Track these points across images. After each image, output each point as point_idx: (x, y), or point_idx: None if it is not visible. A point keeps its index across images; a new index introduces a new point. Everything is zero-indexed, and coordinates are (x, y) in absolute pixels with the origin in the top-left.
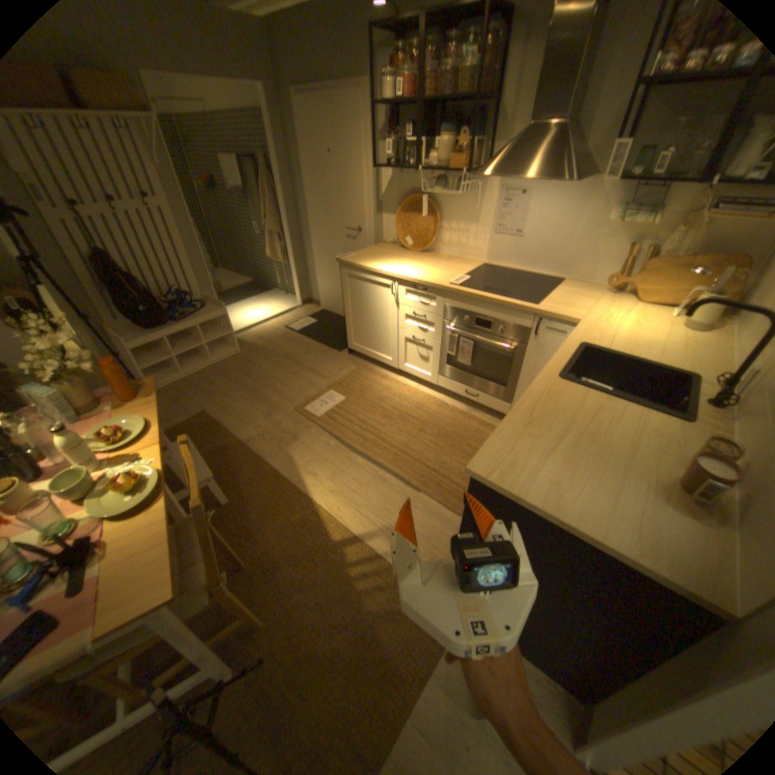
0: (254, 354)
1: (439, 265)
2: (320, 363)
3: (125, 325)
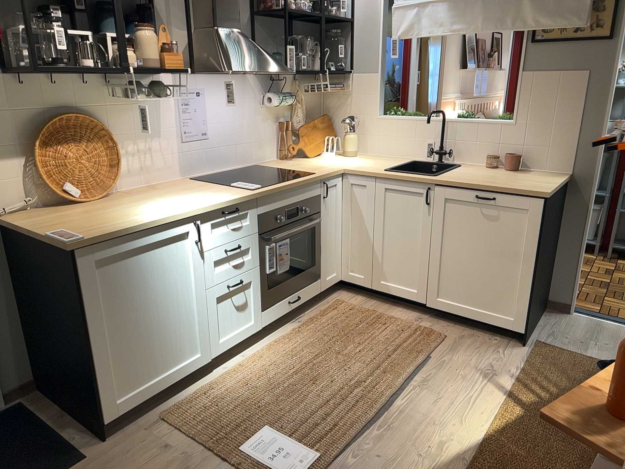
0: None
1: (173, 192)
2: None
3: None
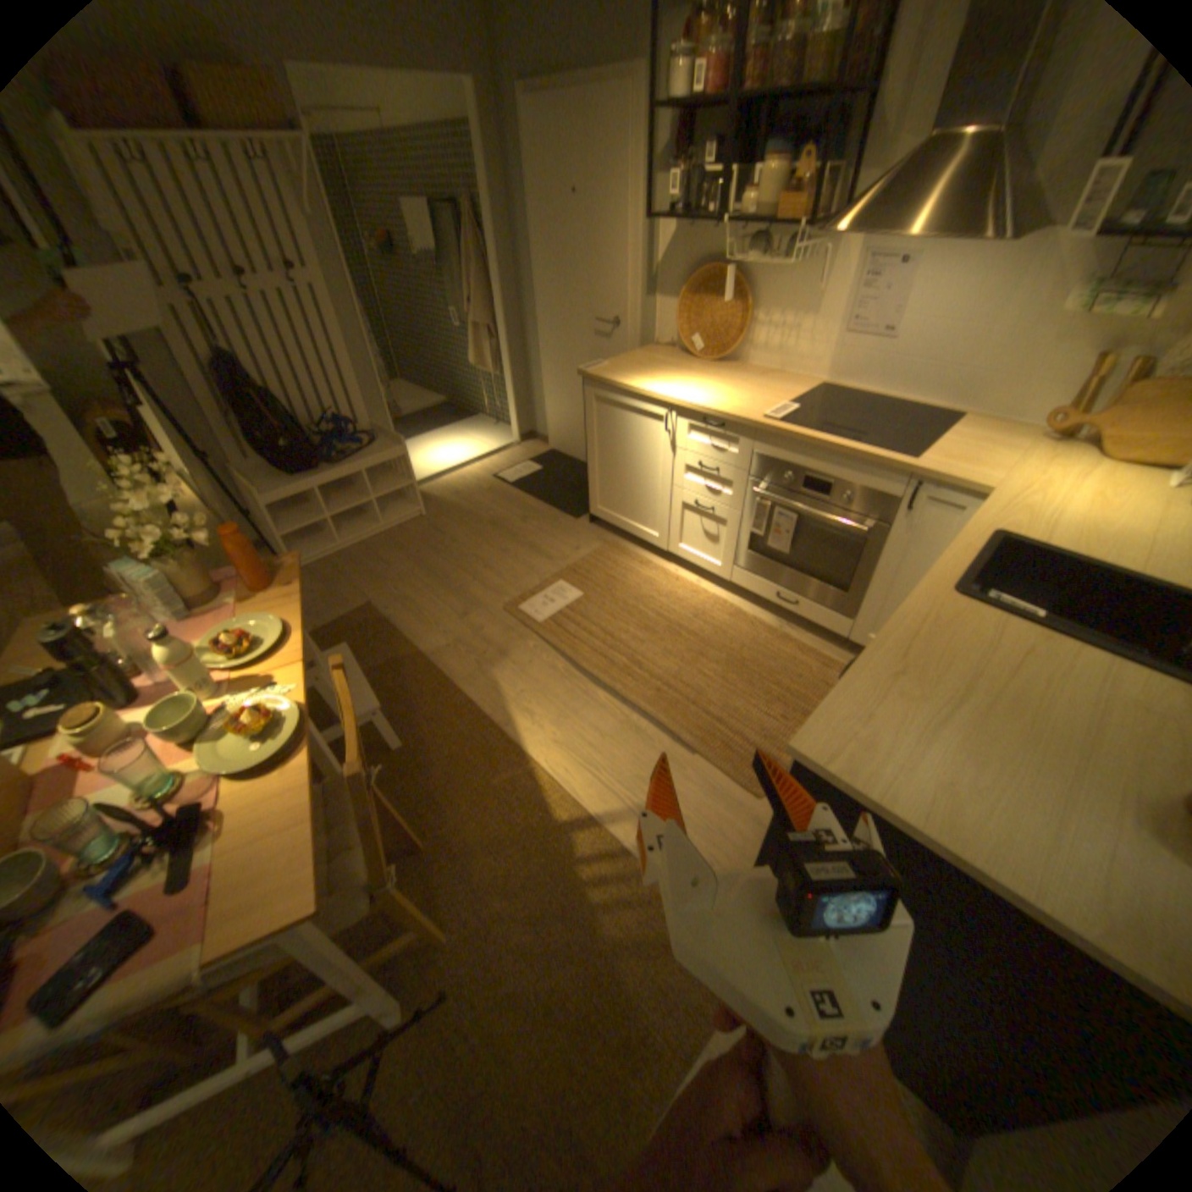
0: (446, 517)
1: (746, 384)
2: (544, 537)
3: (259, 468)
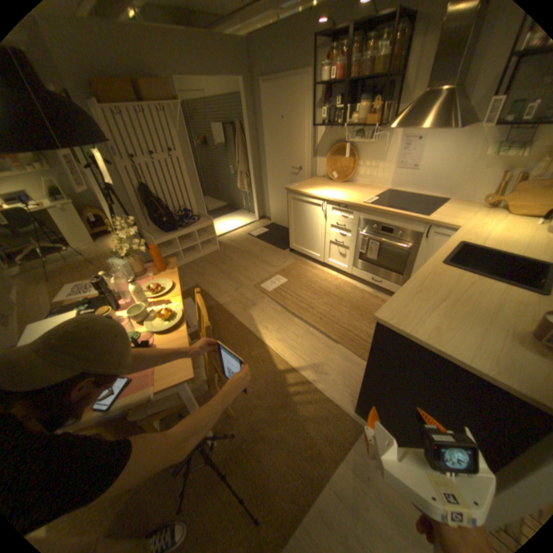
0: (228, 250)
1: (356, 190)
2: (270, 257)
3: (154, 230)
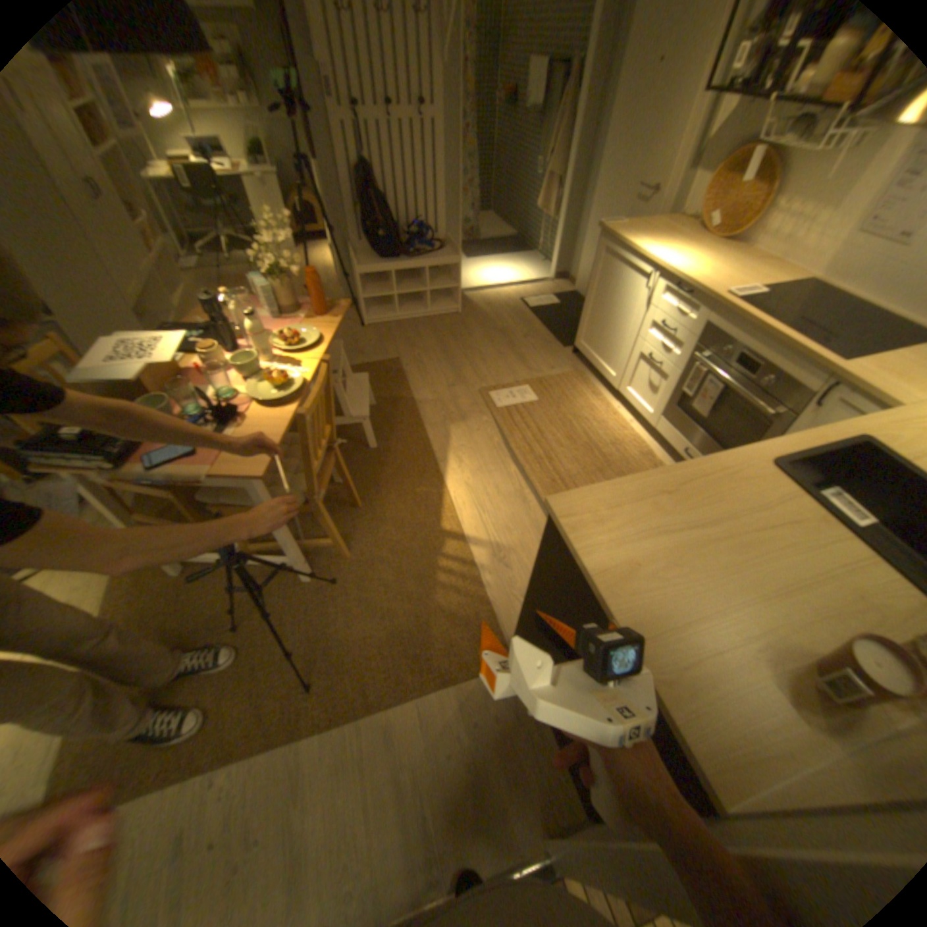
0: (473, 319)
1: (737, 263)
2: (533, 353)
3: (367, 249)
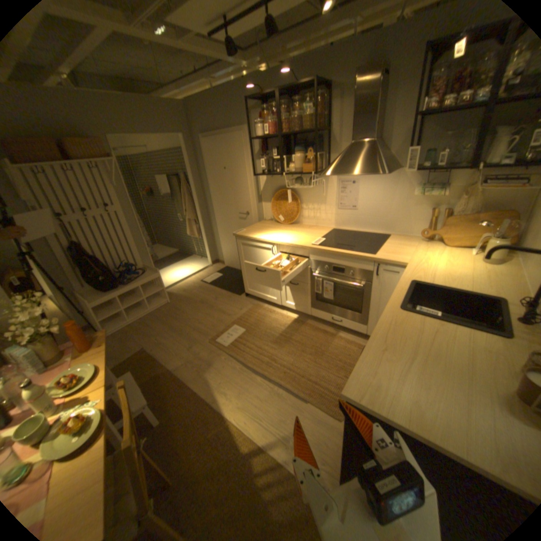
0: (179, 301)
1: (303, 231)
2: (226, 305)
3: (89, 290)
